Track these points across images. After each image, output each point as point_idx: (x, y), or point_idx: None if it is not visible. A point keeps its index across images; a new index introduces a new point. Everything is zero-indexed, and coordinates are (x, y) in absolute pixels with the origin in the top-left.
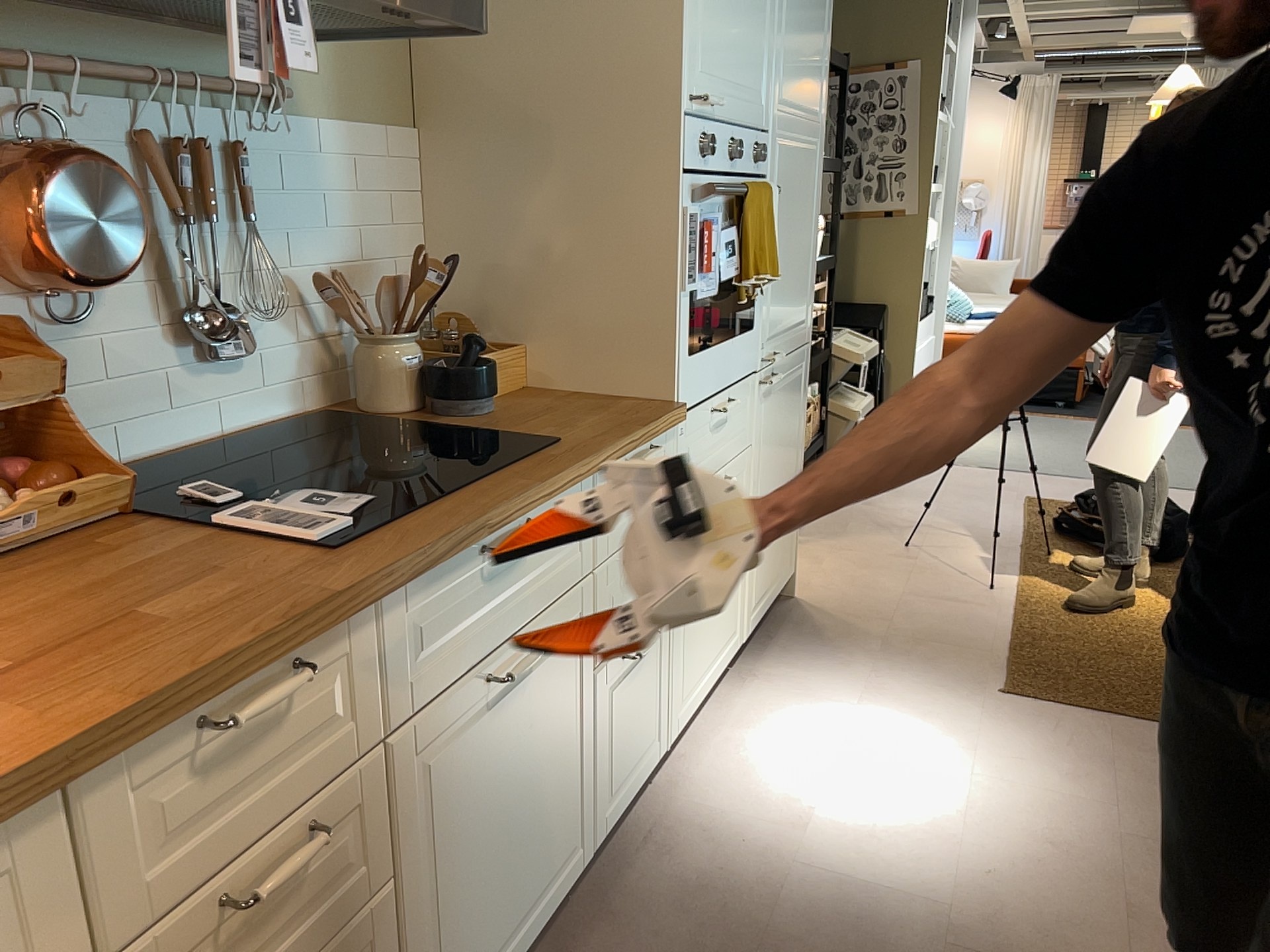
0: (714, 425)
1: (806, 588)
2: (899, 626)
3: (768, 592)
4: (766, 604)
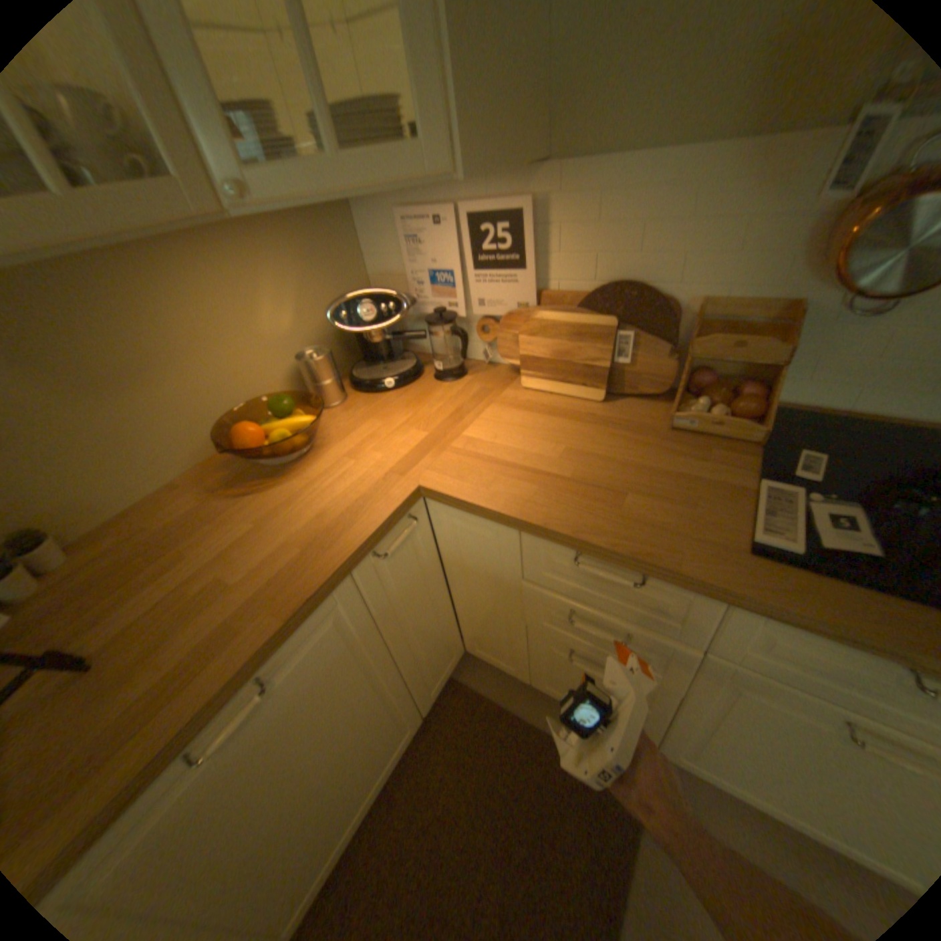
0: None
1: None
2: None
3: None
4: None
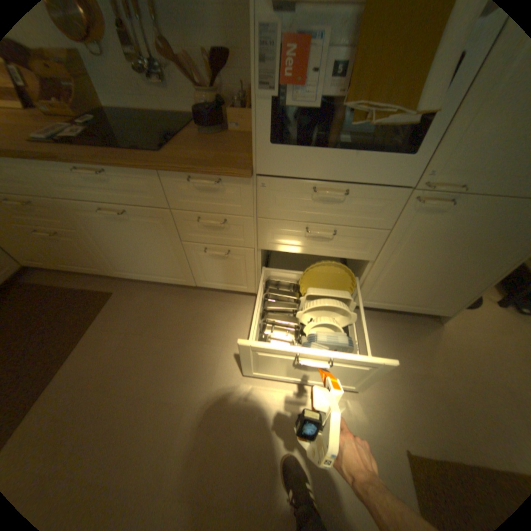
0: (318, 198)
1: (459, 330)
2: (453, 386)
3: (397, 305)
4: (390, 307)
